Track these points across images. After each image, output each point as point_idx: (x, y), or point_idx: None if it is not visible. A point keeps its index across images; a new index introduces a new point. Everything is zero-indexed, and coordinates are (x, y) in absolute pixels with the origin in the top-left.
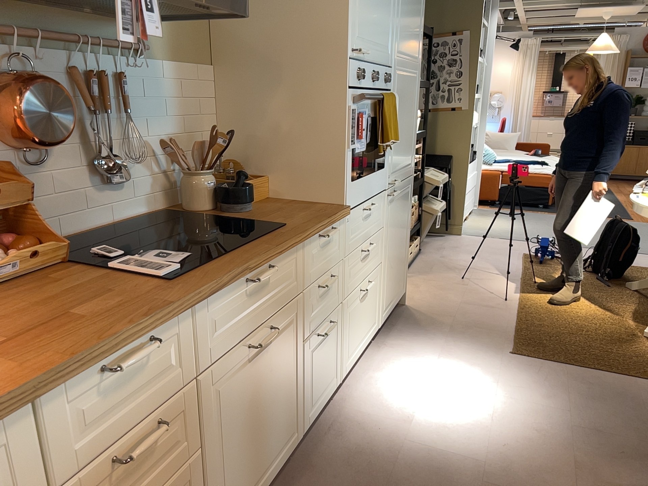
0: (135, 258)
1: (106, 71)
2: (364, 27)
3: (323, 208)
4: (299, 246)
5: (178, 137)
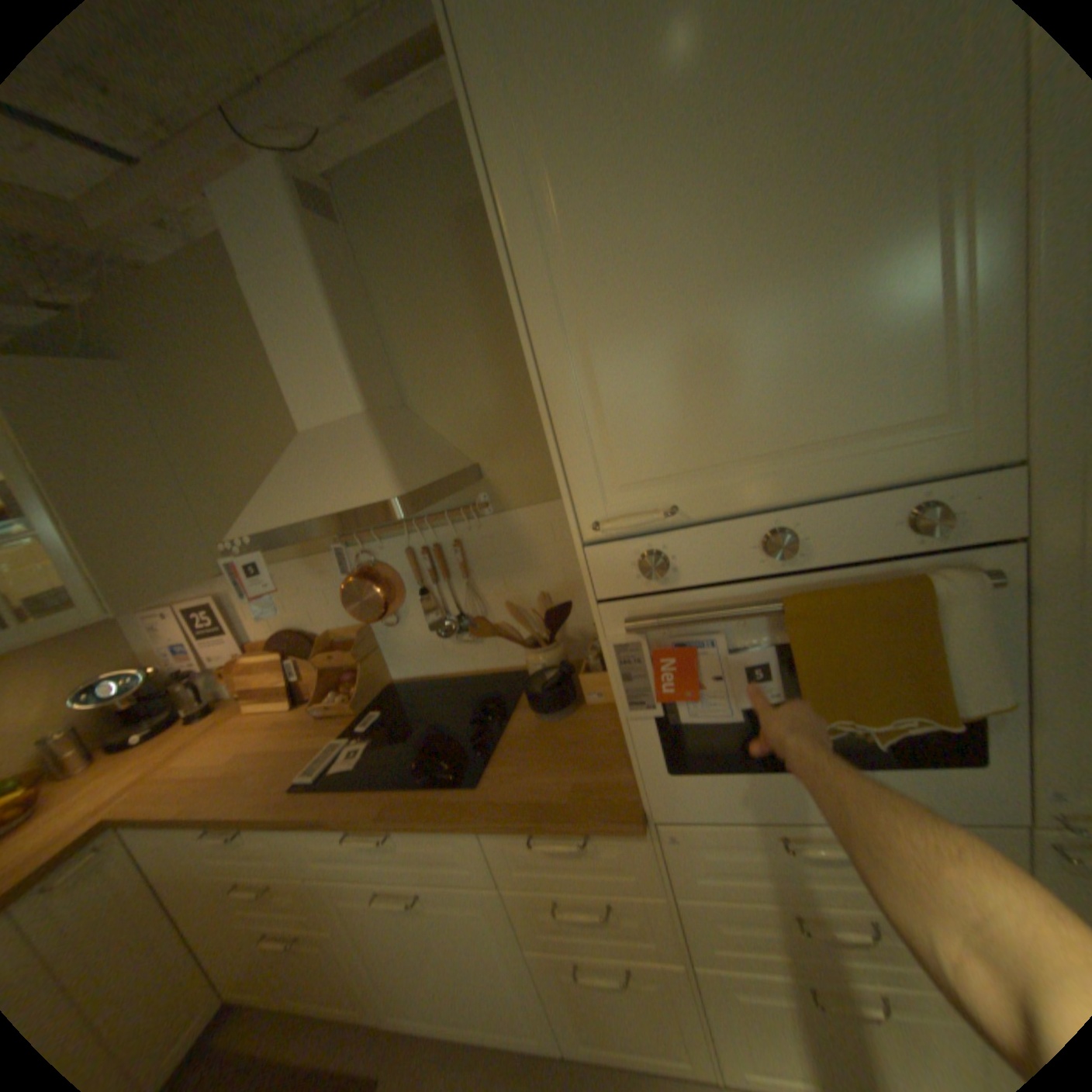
0: (340, 748)
1: (442, 542)
2: (656, 445)
3: (598, 792)
4: (459, 835)
5: (554, 589)
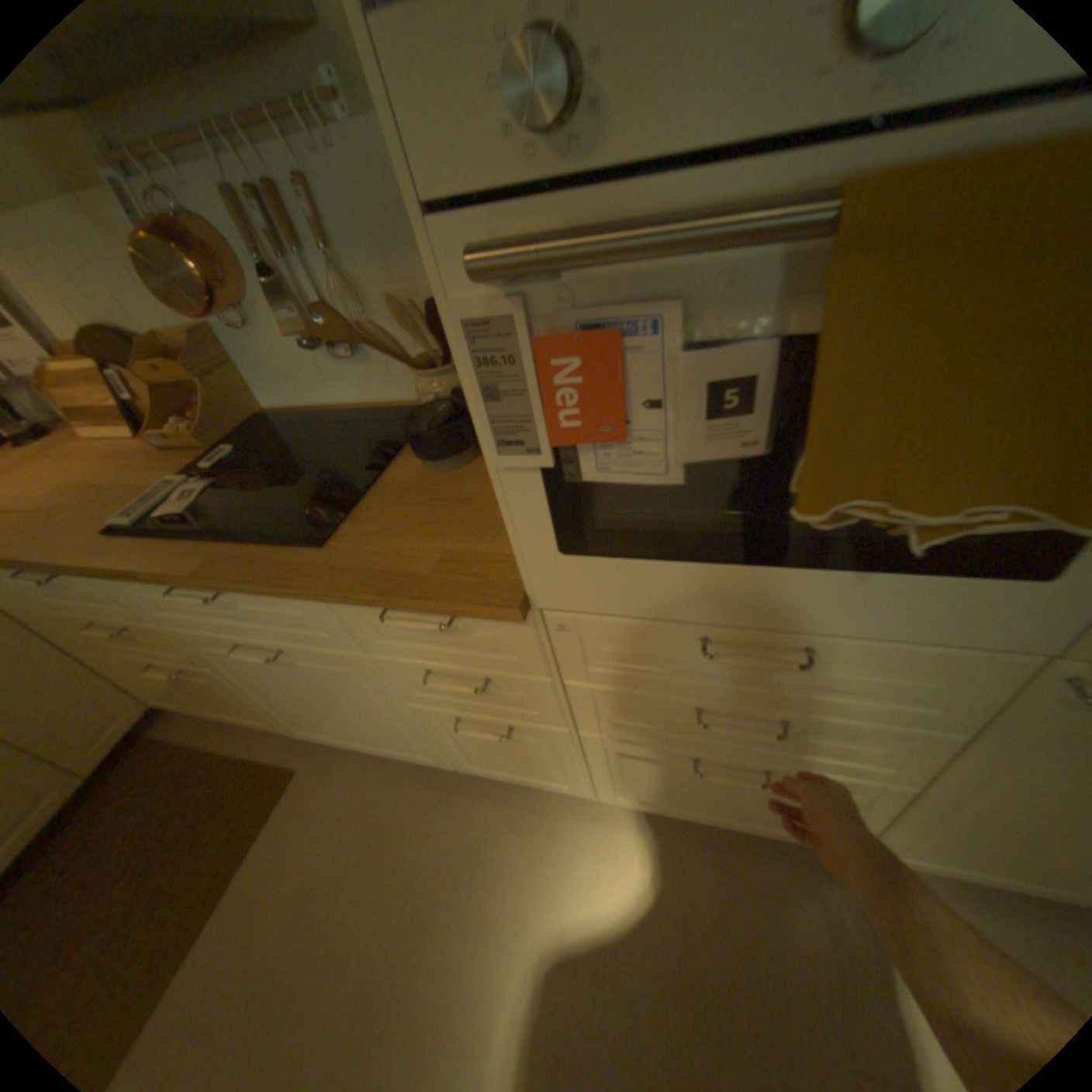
0: (173, 485)
1: (275, 174)
2: None
3: (473, 562)
4: (301, 598)
5: None
